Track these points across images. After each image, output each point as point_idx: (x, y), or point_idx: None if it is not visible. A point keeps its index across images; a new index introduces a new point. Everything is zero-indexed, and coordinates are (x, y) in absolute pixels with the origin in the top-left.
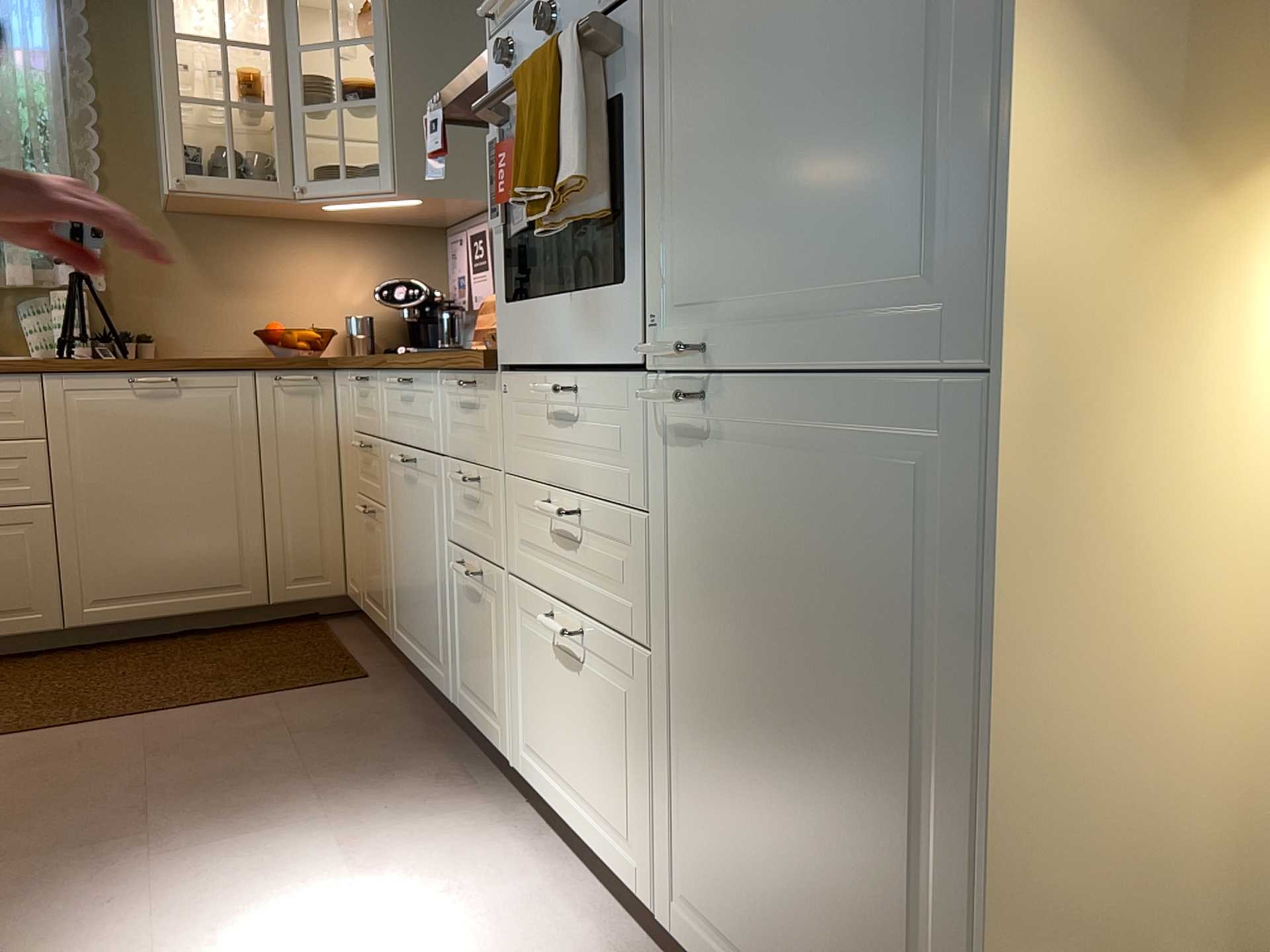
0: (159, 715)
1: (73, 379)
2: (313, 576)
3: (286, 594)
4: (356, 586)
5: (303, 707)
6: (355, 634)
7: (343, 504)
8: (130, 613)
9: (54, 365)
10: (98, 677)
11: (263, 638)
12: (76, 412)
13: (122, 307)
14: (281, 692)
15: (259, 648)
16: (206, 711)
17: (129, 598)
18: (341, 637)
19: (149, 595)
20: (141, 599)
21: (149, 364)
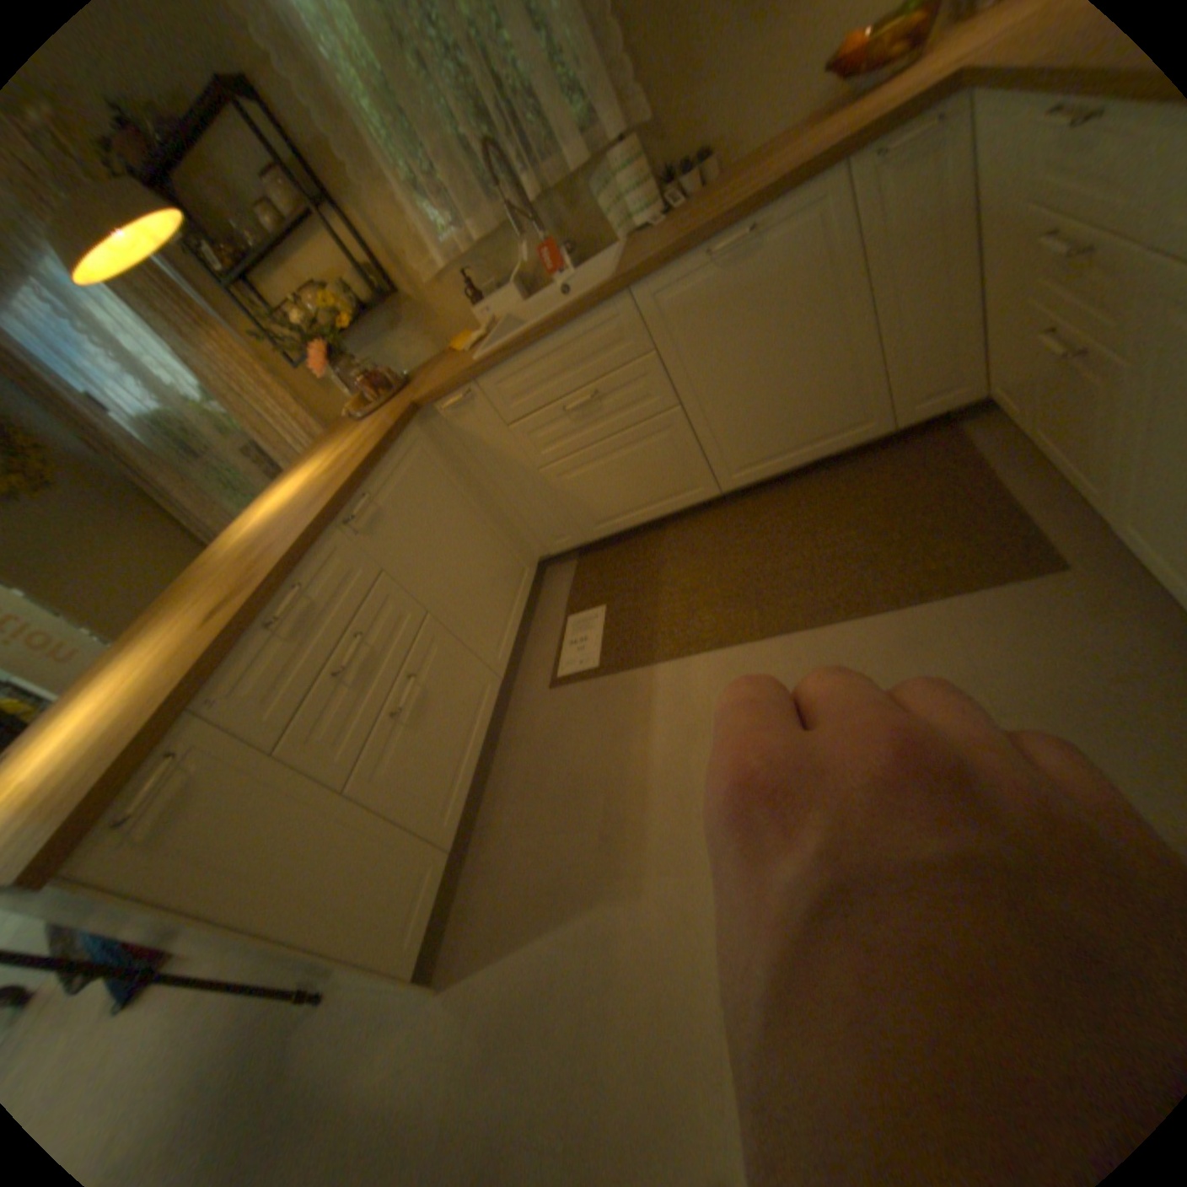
0: (830, 628)
1: (656, 279)
2: (947, 389)
3: (915, 415)
4: (1013, 399)
5: (992, 635)
6: (1011, 452)
7: (988, 294)
8: (768, 469)
9: (633, 273)
10: (760, 546)
11: (898, 470)
12: (669, 311)
13: (671, 126)
14: (953, 594)
15: (899, 491)
16: (875, 626)
17: (764, 458)
18: (993, 460)
19: (780, 452)
20: (774, 456)
21: (720, 220)
